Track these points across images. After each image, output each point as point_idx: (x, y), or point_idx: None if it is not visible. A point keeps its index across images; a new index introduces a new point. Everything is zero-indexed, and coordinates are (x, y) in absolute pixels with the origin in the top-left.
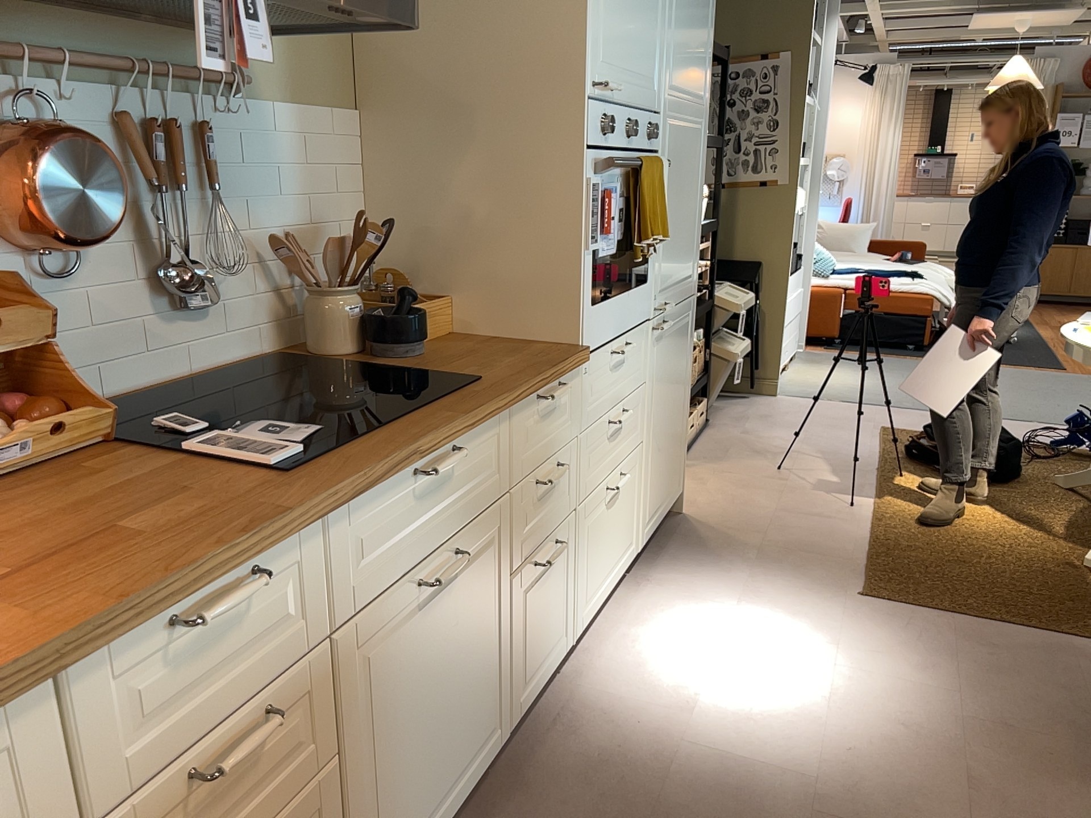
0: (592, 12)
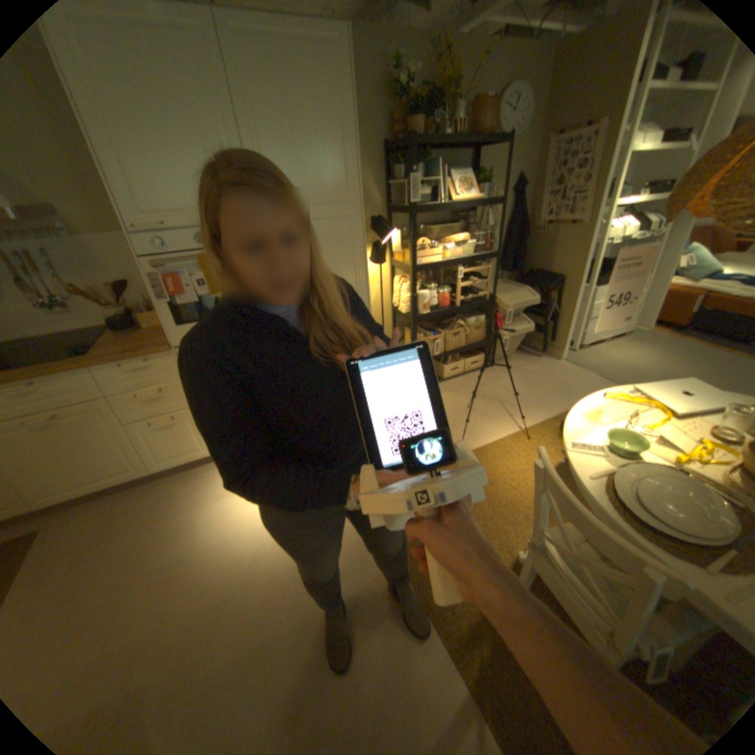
0: (110, 190)
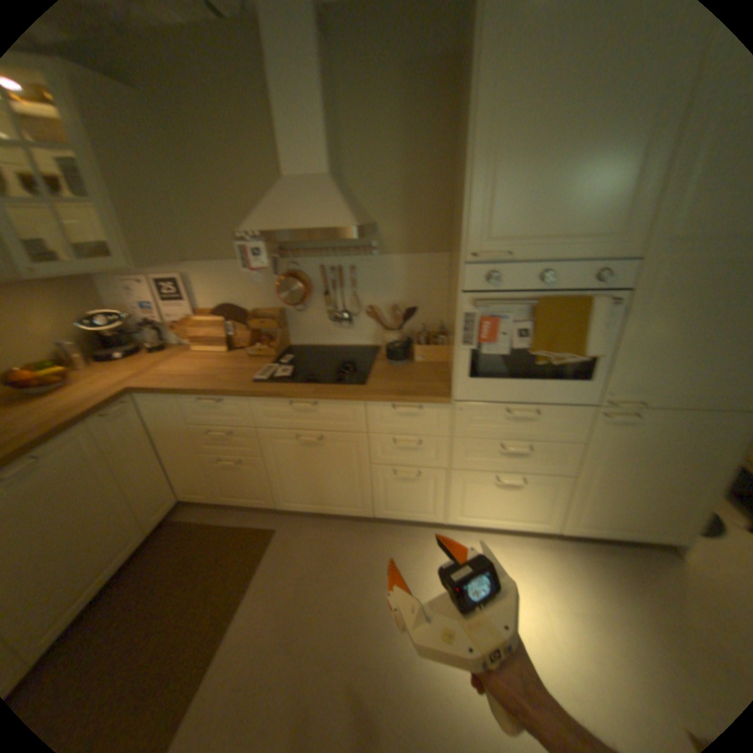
0: (470, 209)
